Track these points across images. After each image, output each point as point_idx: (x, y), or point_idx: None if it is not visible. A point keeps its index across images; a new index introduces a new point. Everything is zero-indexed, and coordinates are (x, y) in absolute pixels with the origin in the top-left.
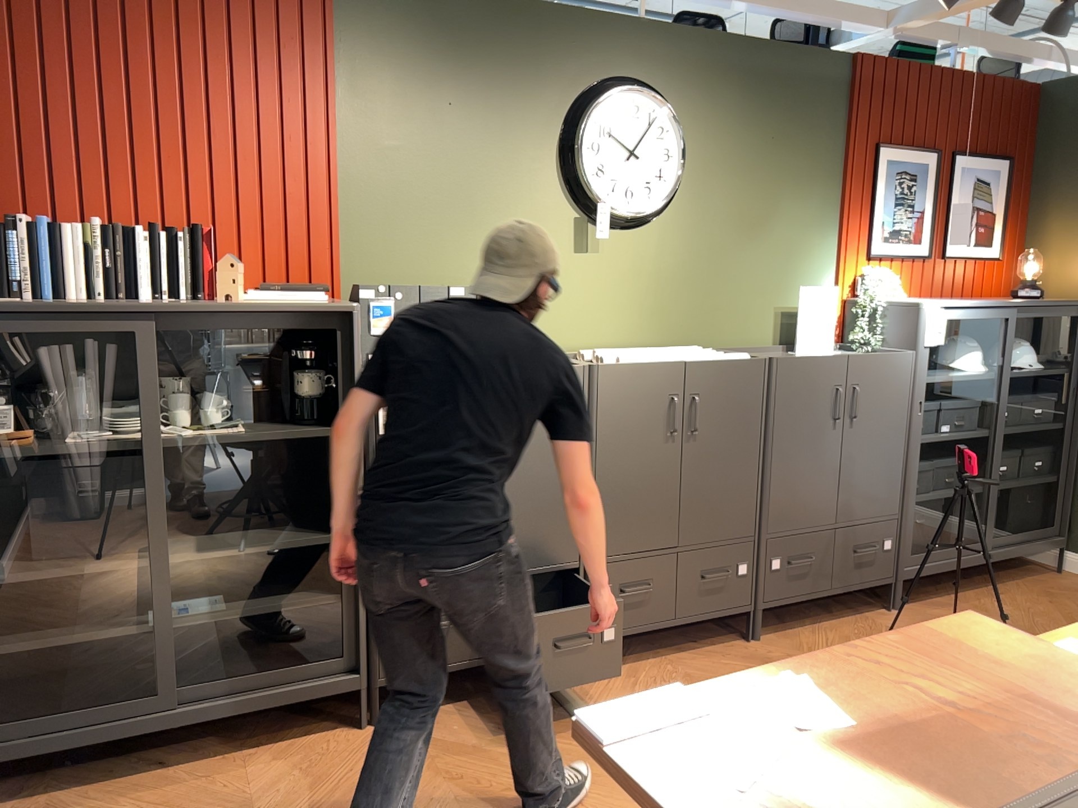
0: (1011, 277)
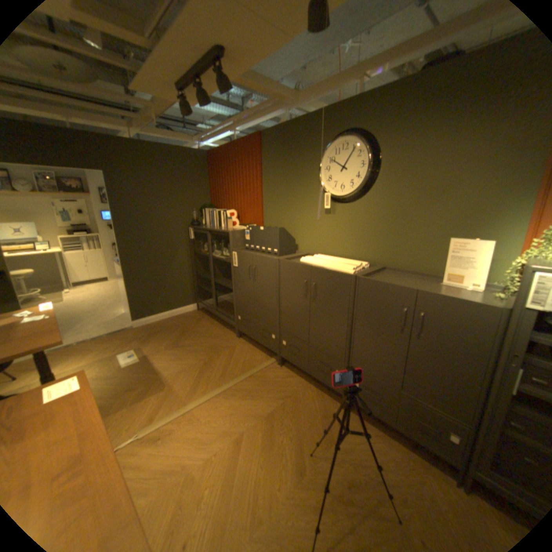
0: None
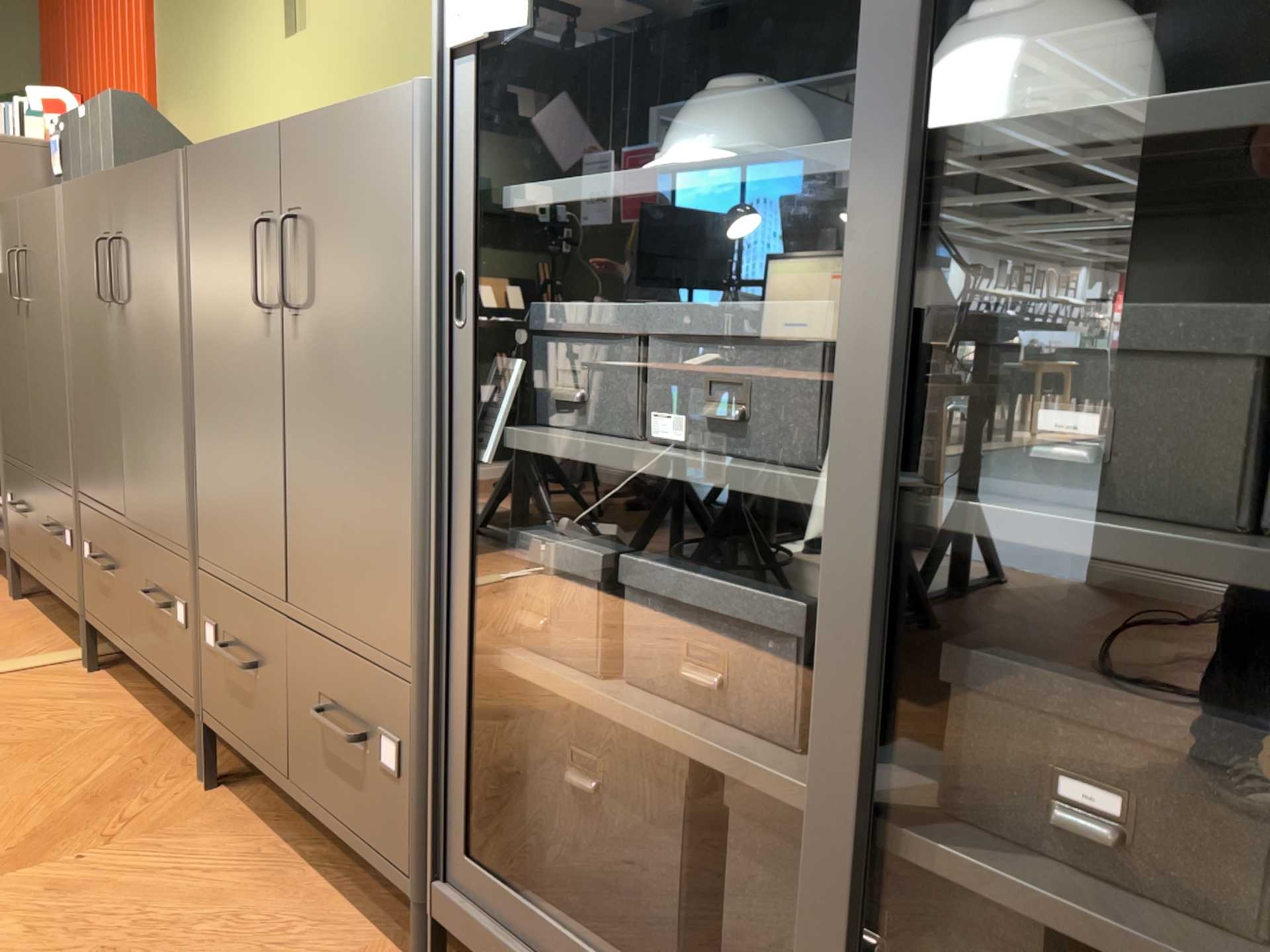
0: None
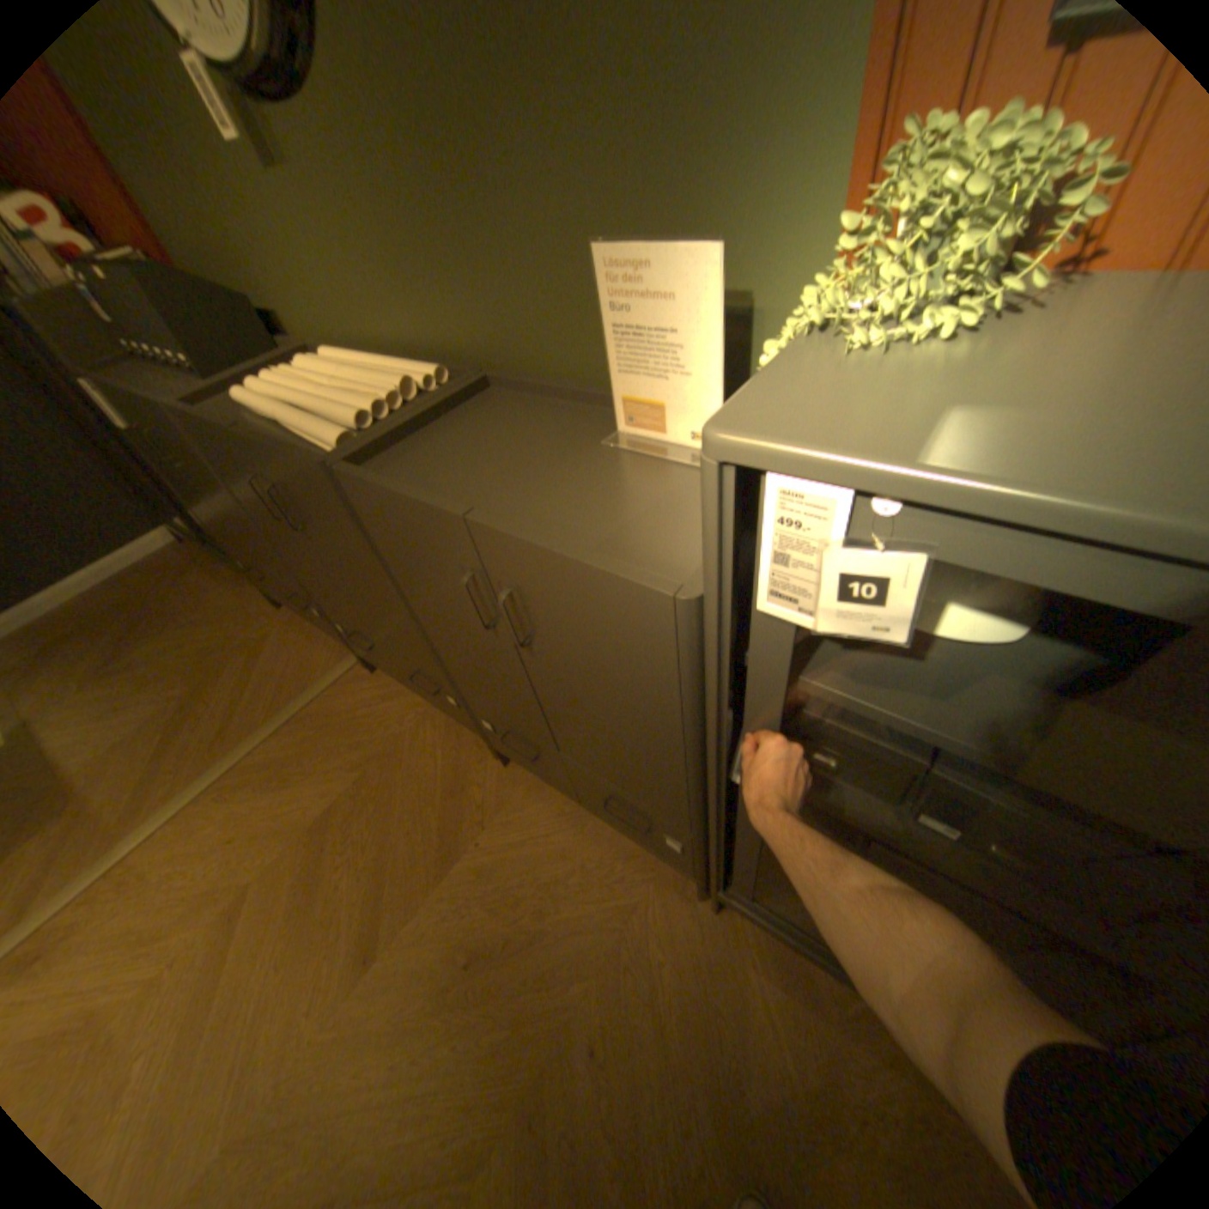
0: None
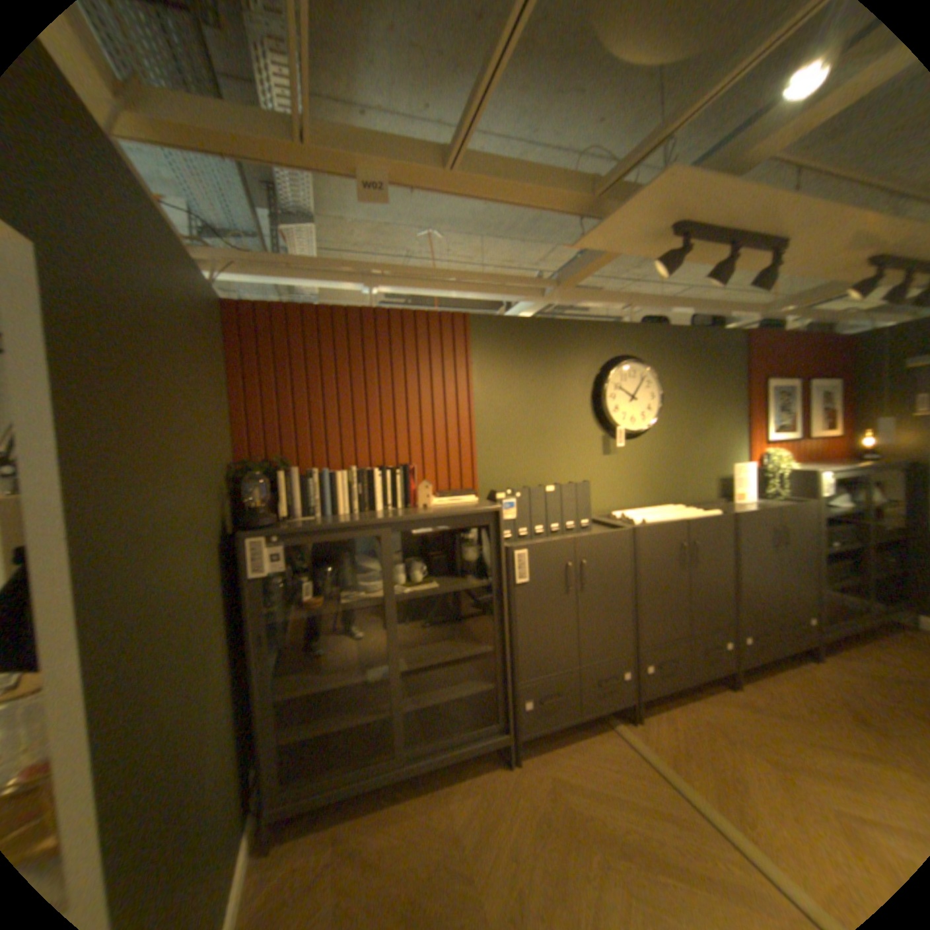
0: (851, 446)
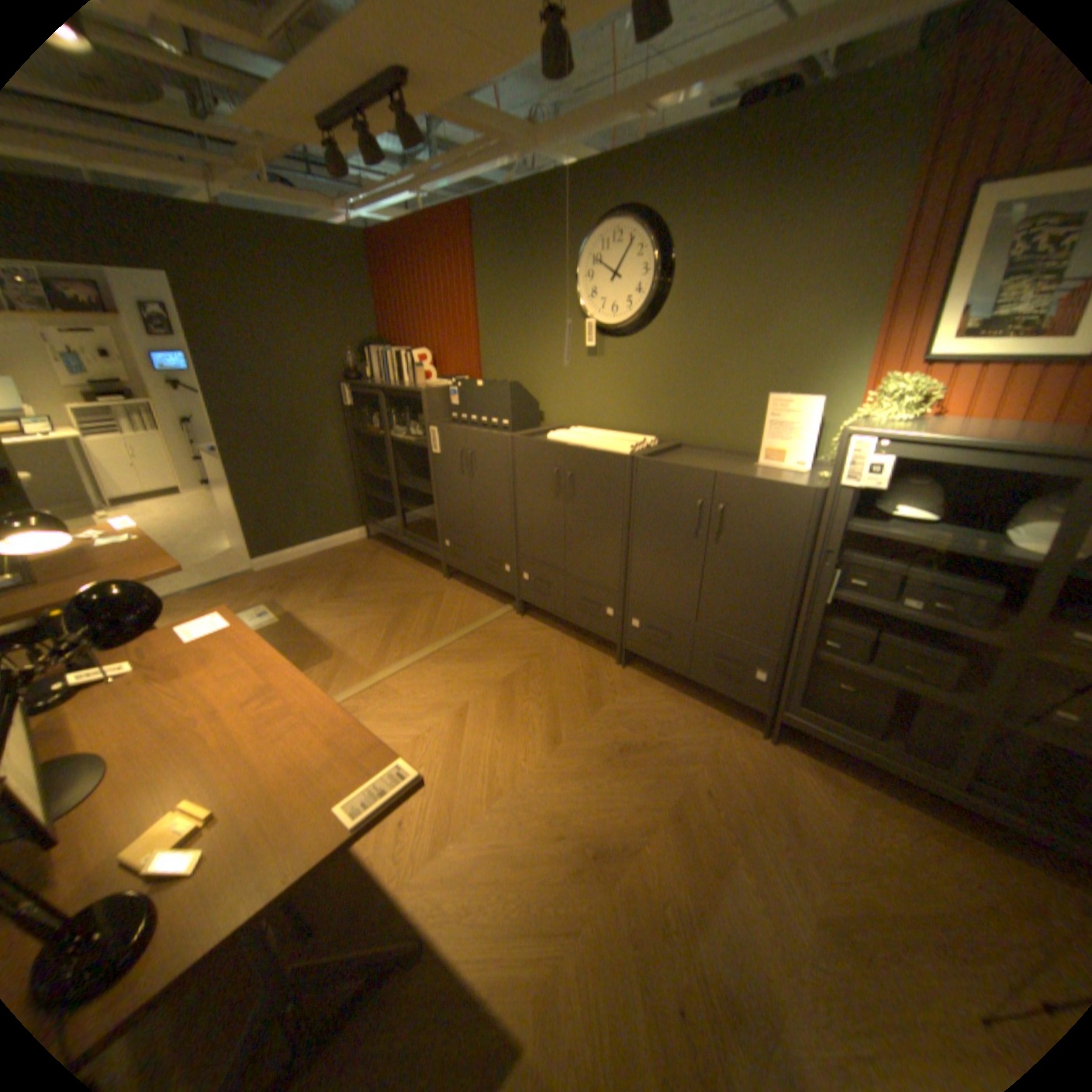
0: None
